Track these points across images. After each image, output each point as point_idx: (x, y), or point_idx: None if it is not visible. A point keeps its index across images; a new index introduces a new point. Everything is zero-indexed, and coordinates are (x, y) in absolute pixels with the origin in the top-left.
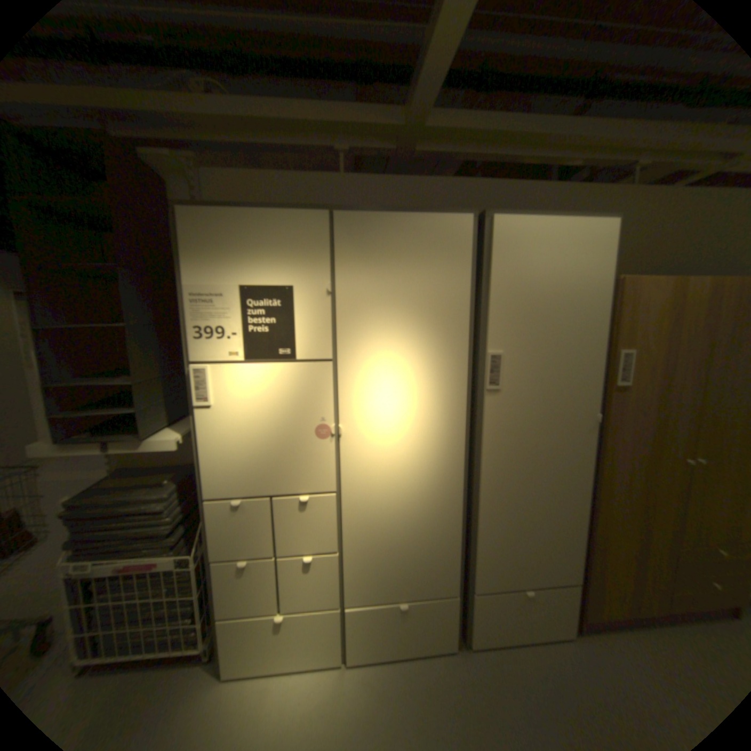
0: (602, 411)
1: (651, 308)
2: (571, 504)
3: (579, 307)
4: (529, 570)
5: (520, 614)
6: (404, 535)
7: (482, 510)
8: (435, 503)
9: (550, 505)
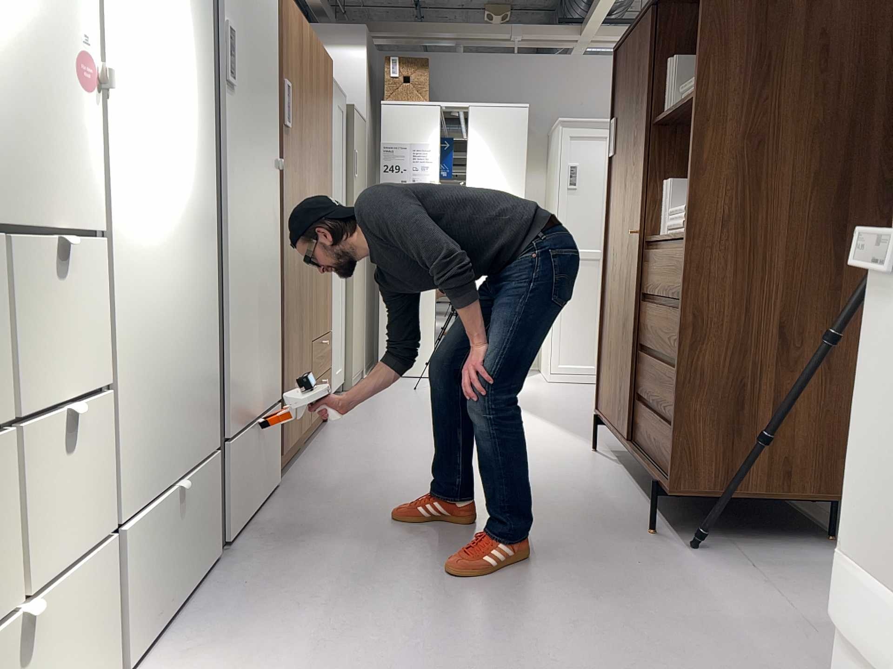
0: (273, 158)
1: (292, 37)
2: (271, 282)
3: (265, 2)
4: (256, 386)
5: (253, 461)
6: (173, 337)
7: (228, 288)
8: (195, 273)
9: (262, 283)
